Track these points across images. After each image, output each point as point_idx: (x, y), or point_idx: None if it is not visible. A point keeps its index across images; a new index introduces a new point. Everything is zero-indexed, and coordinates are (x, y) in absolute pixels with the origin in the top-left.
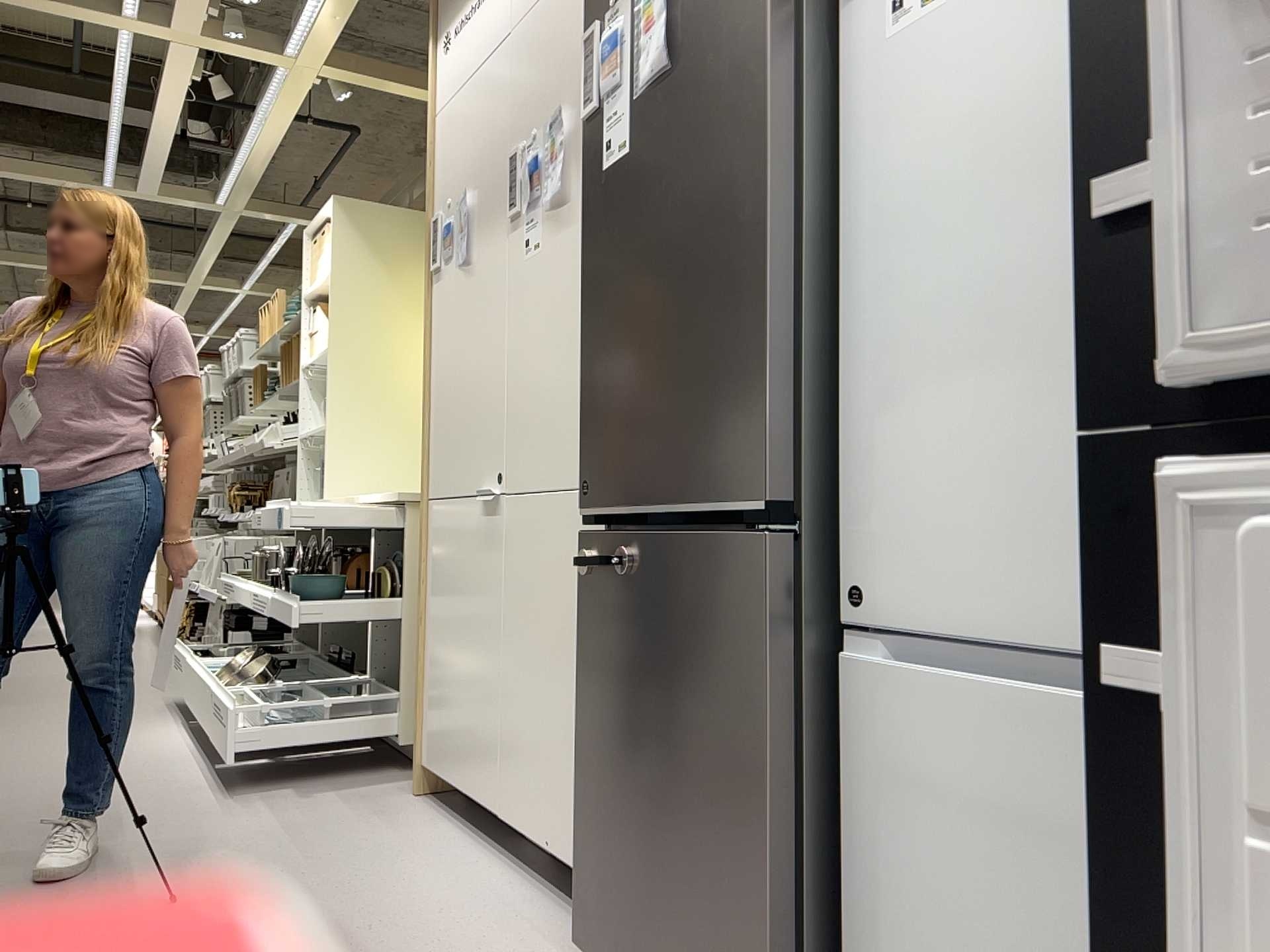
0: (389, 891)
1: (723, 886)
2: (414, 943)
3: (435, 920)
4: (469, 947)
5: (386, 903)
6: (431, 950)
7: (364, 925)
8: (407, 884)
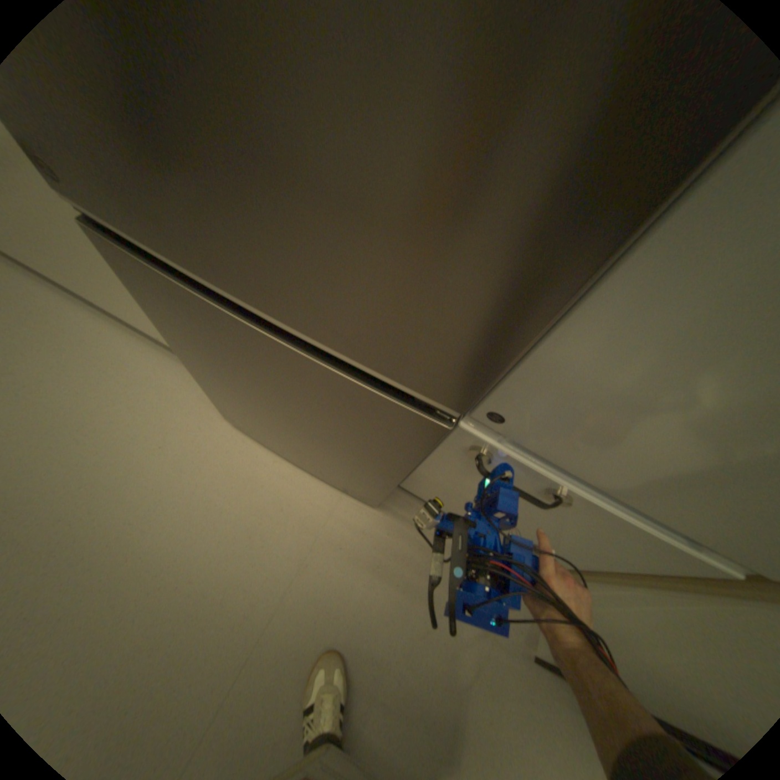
0: (52, 387)
1: (348, 469)
2: (114, 438)
3: (111, 408)
4: (153, 427)
5: (61, 402)
6: (131, 440)
7: (63, 433)
8: (60, 374)
